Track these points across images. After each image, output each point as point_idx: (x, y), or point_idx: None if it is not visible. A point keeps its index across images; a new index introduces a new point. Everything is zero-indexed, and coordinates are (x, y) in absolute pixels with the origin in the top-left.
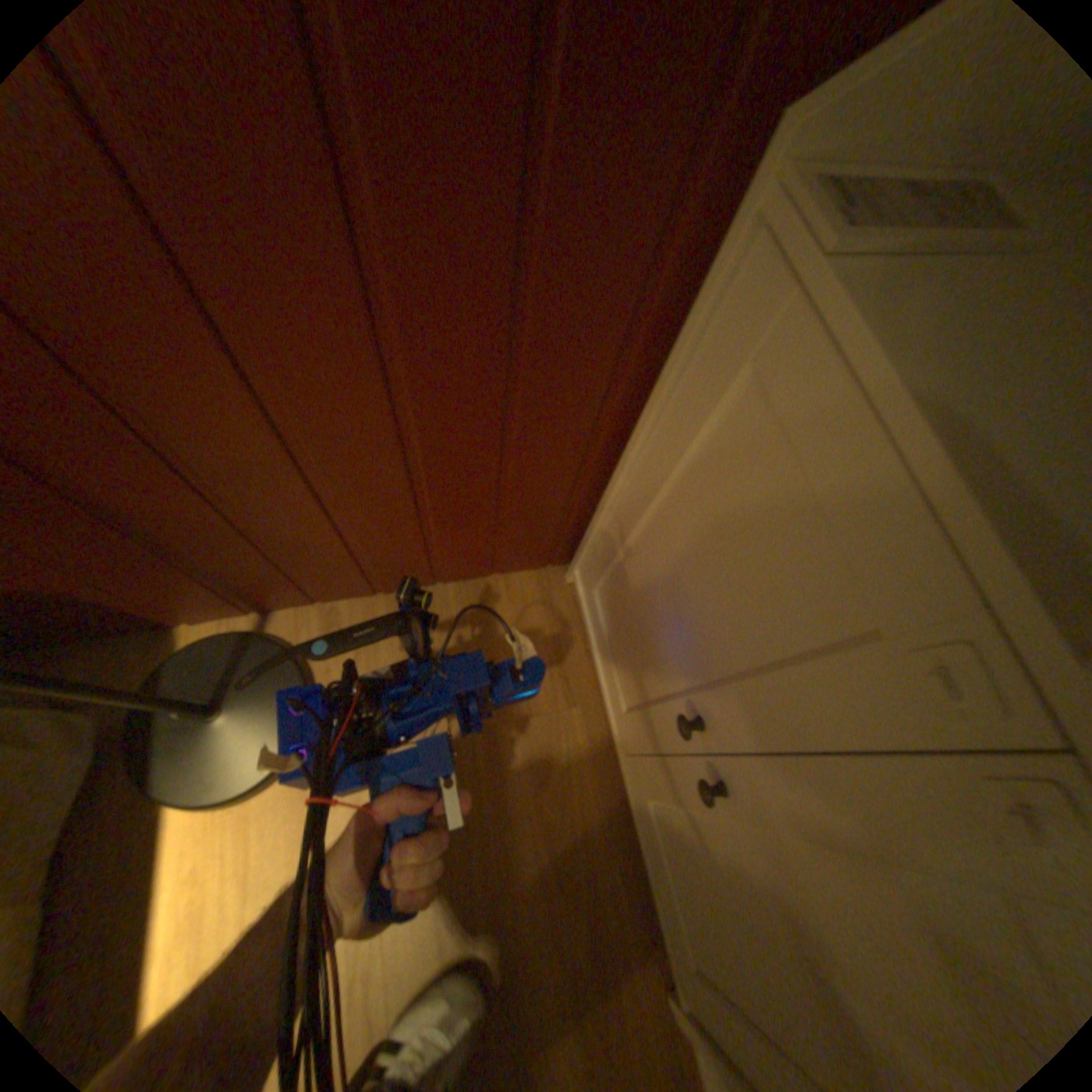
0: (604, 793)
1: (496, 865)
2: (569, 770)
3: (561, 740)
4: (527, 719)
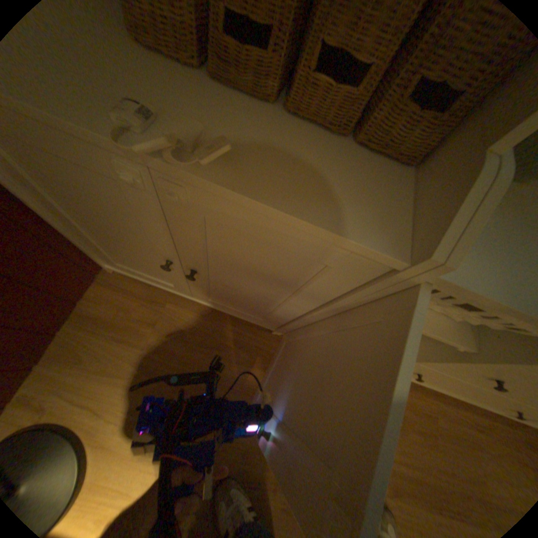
0: (202, 314)
1: (195, 371)
2: (185, 322)
3: (172, 318)
4: (153, 327)
